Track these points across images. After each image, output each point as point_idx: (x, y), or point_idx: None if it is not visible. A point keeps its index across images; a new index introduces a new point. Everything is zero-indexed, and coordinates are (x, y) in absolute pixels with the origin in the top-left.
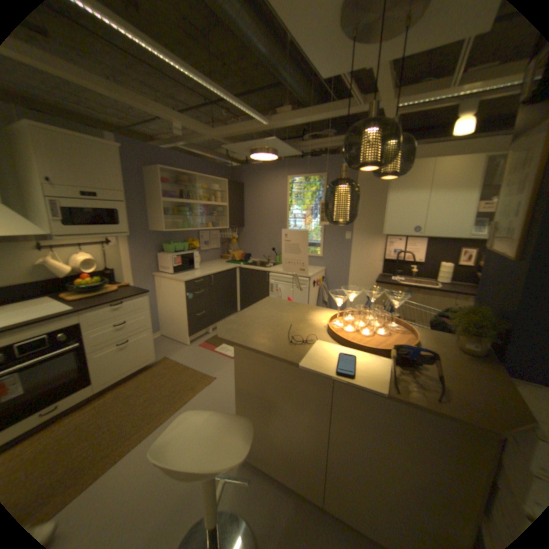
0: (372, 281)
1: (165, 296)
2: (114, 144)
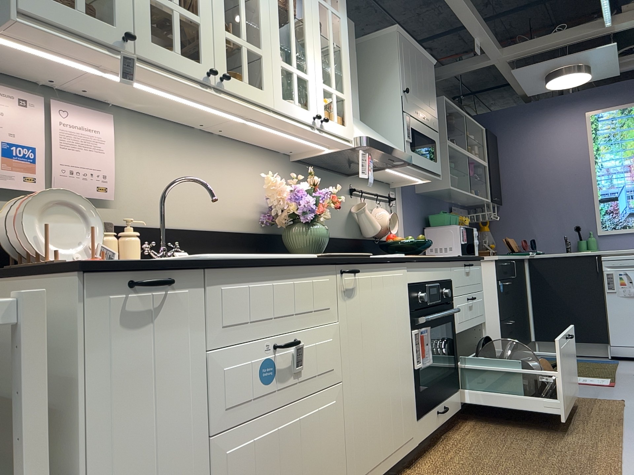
0: None
1: None
2: (433, 60)
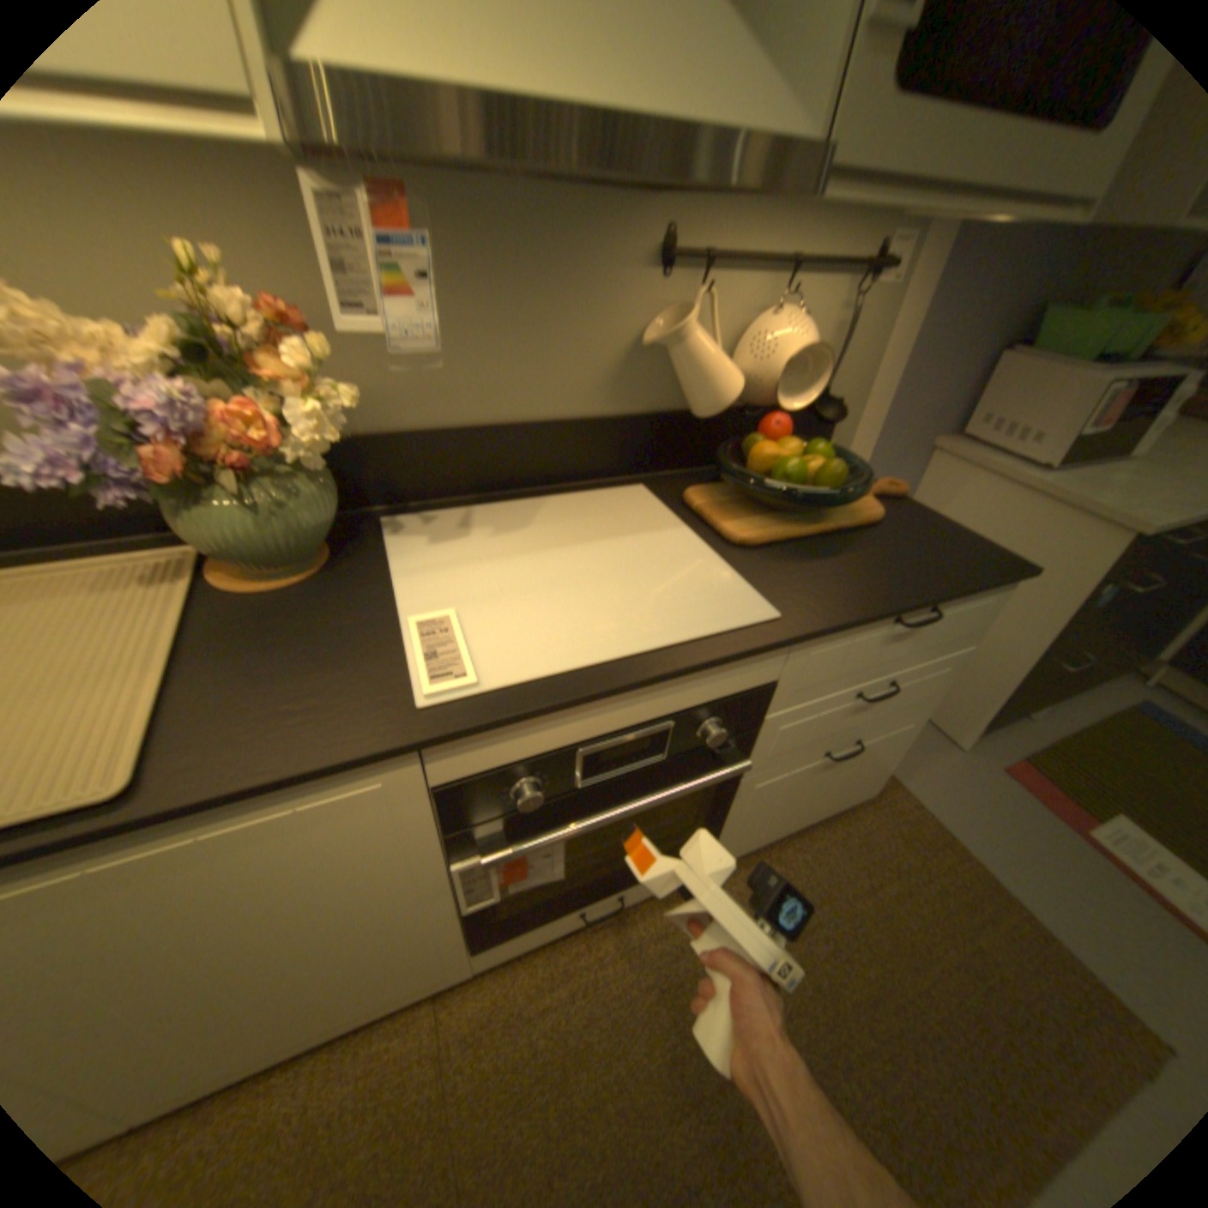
0: None
1: None
2: None
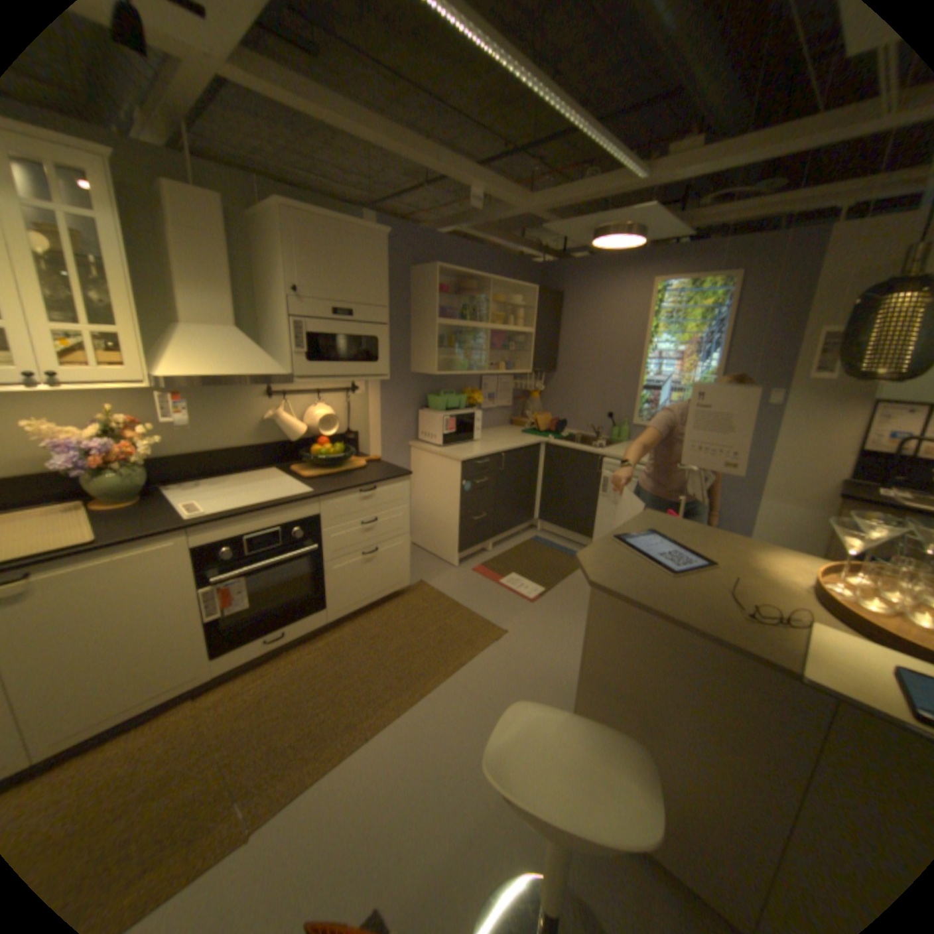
0: (821, 491)
1: (425, 482)
2: (381, 228)
